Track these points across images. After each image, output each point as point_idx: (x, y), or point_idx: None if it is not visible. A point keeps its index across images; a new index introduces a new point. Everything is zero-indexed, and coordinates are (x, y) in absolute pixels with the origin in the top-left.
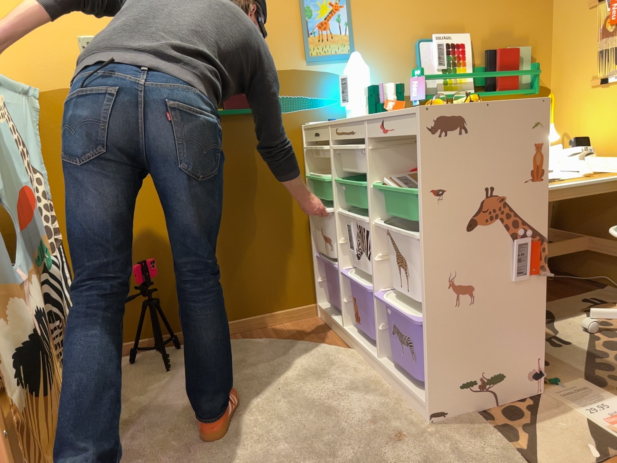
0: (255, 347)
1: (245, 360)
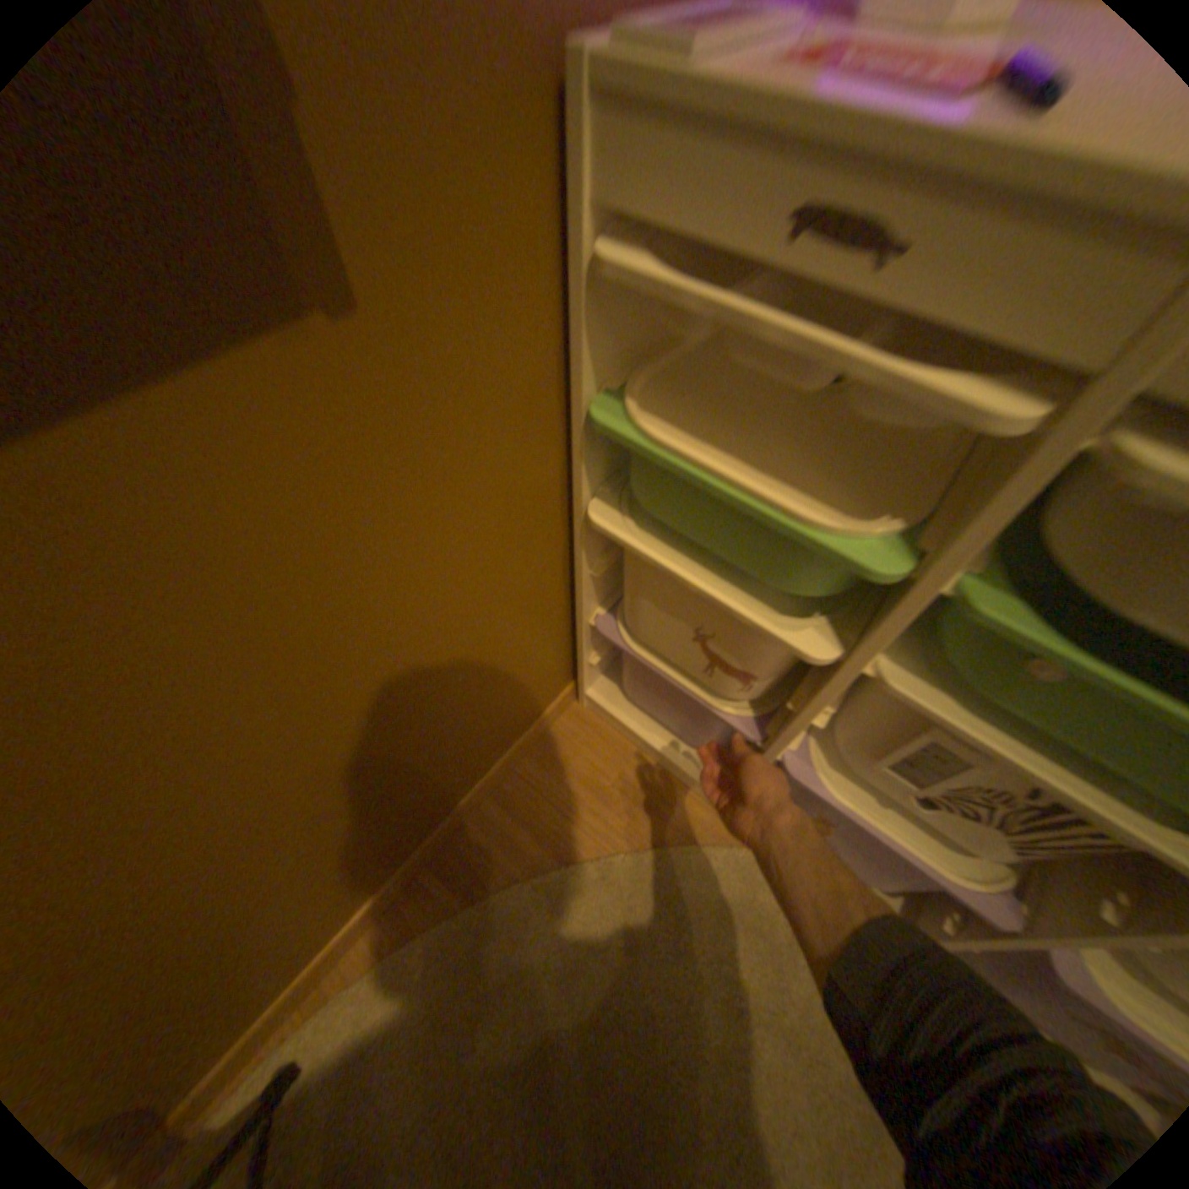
0: (534, 949)
1: (549, 1039)
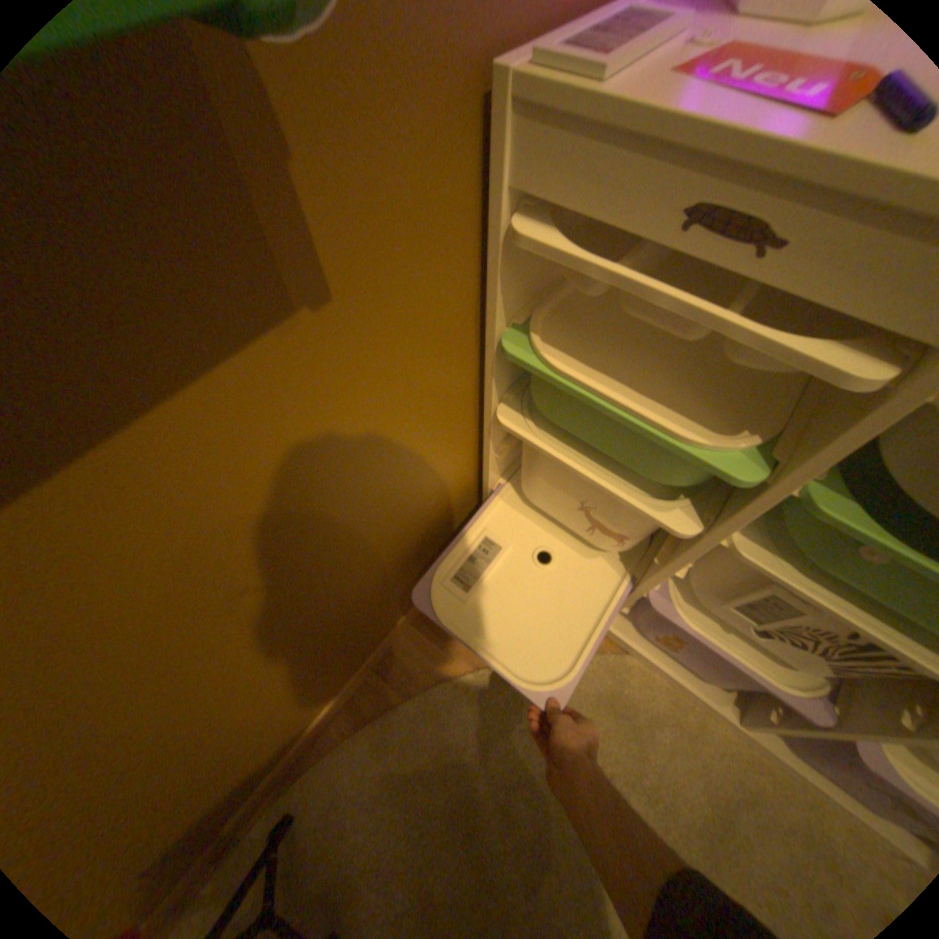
0: (457, 731)
1: (472, 796)
